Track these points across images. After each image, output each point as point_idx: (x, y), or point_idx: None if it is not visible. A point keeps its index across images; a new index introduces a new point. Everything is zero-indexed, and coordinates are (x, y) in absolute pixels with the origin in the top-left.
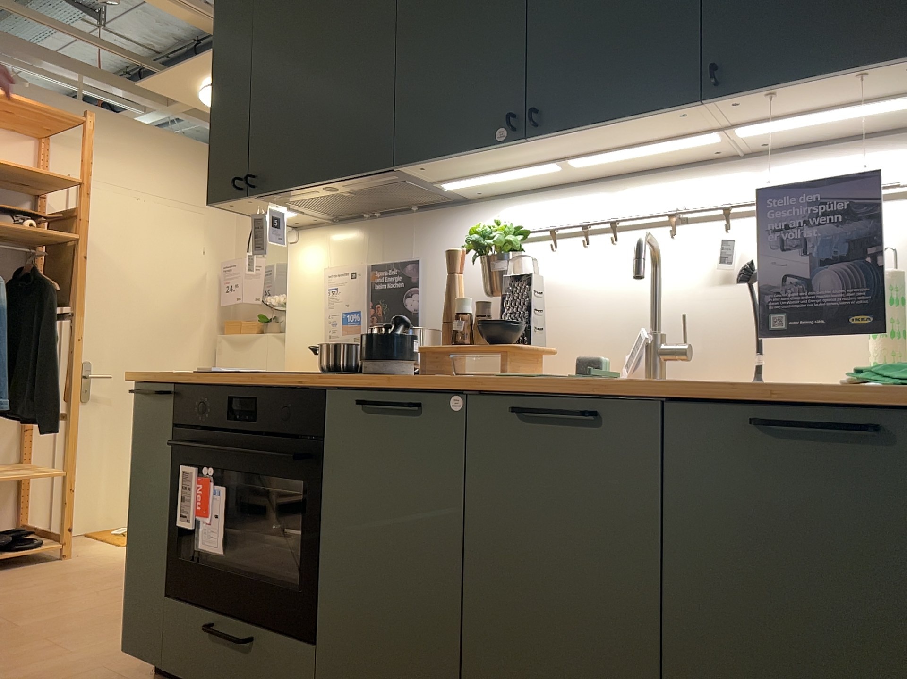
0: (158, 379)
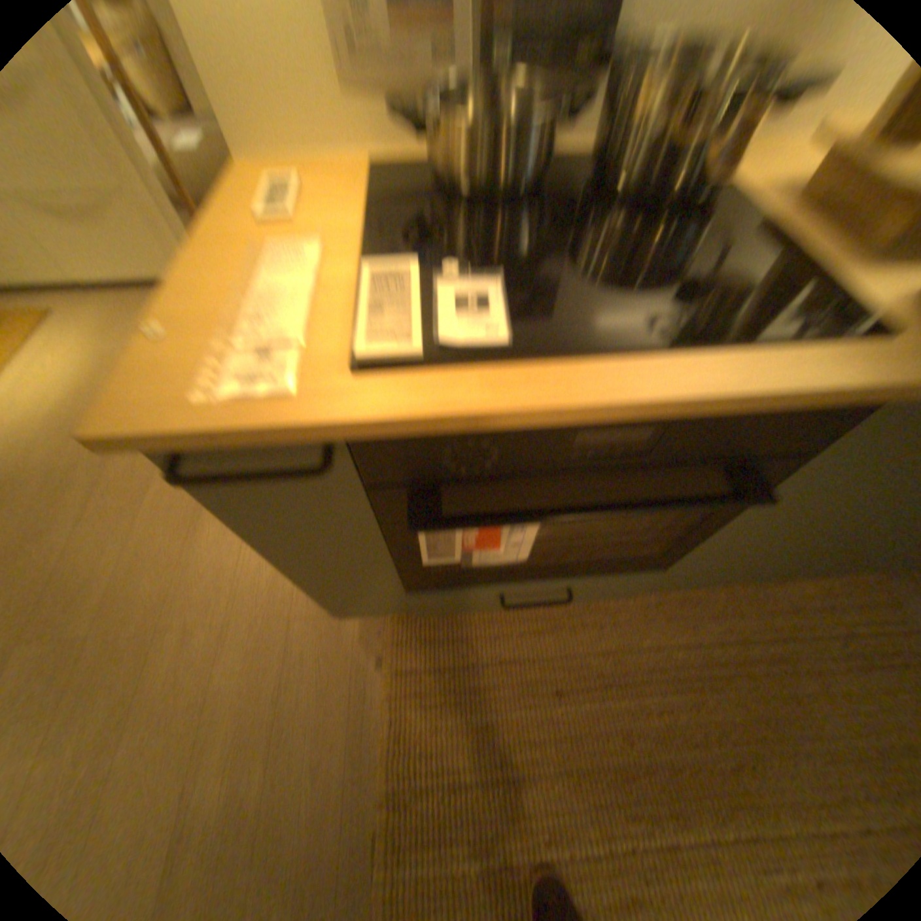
0: (277, 432)
